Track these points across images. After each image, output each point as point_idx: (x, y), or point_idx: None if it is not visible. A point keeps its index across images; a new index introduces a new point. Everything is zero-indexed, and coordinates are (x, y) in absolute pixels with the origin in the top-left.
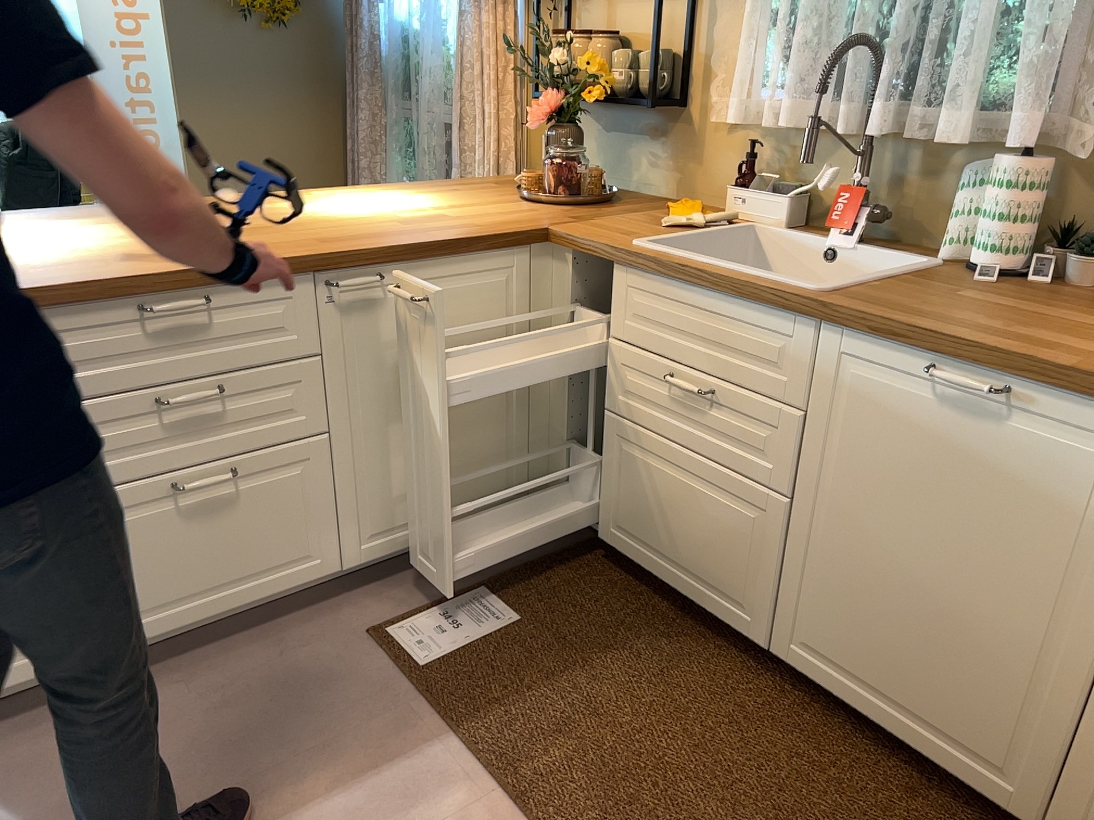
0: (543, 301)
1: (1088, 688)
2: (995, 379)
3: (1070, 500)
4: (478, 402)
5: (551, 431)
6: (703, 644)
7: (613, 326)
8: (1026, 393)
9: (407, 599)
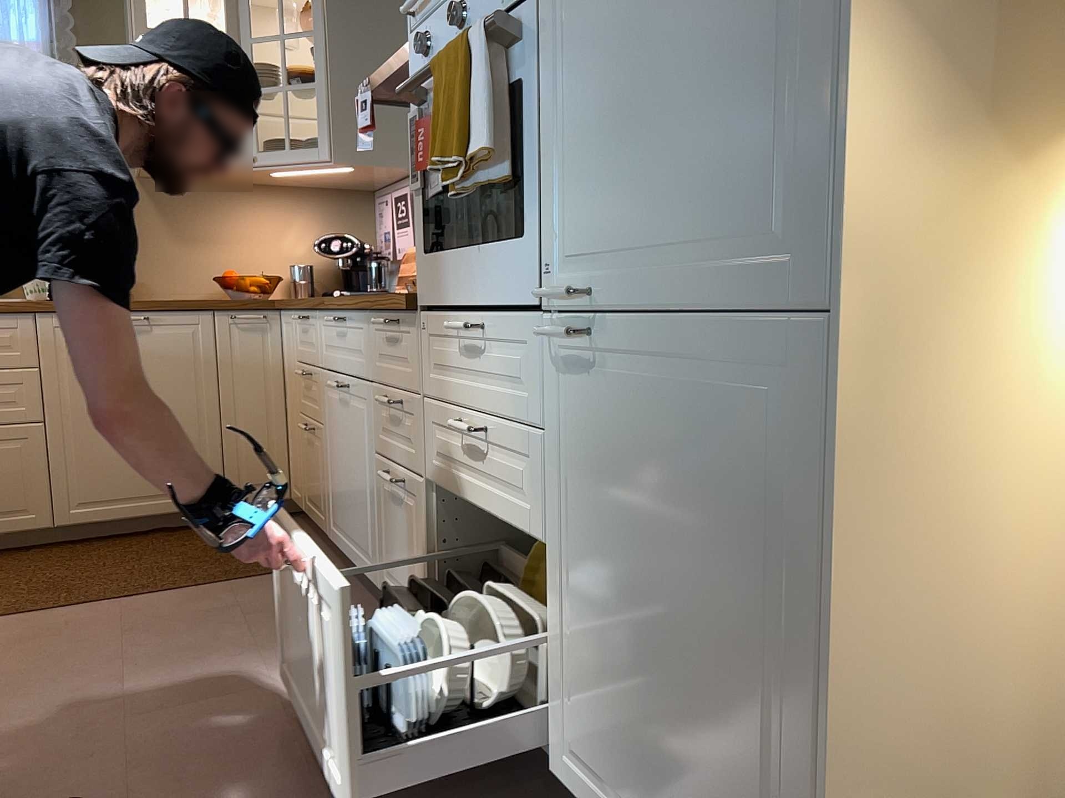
0: None
1: (219, 427)
2: (140, 315)
3: (186, 354)
4: None
5: None
6: (1, 560)
7: None
8: (155, 316)
9: None
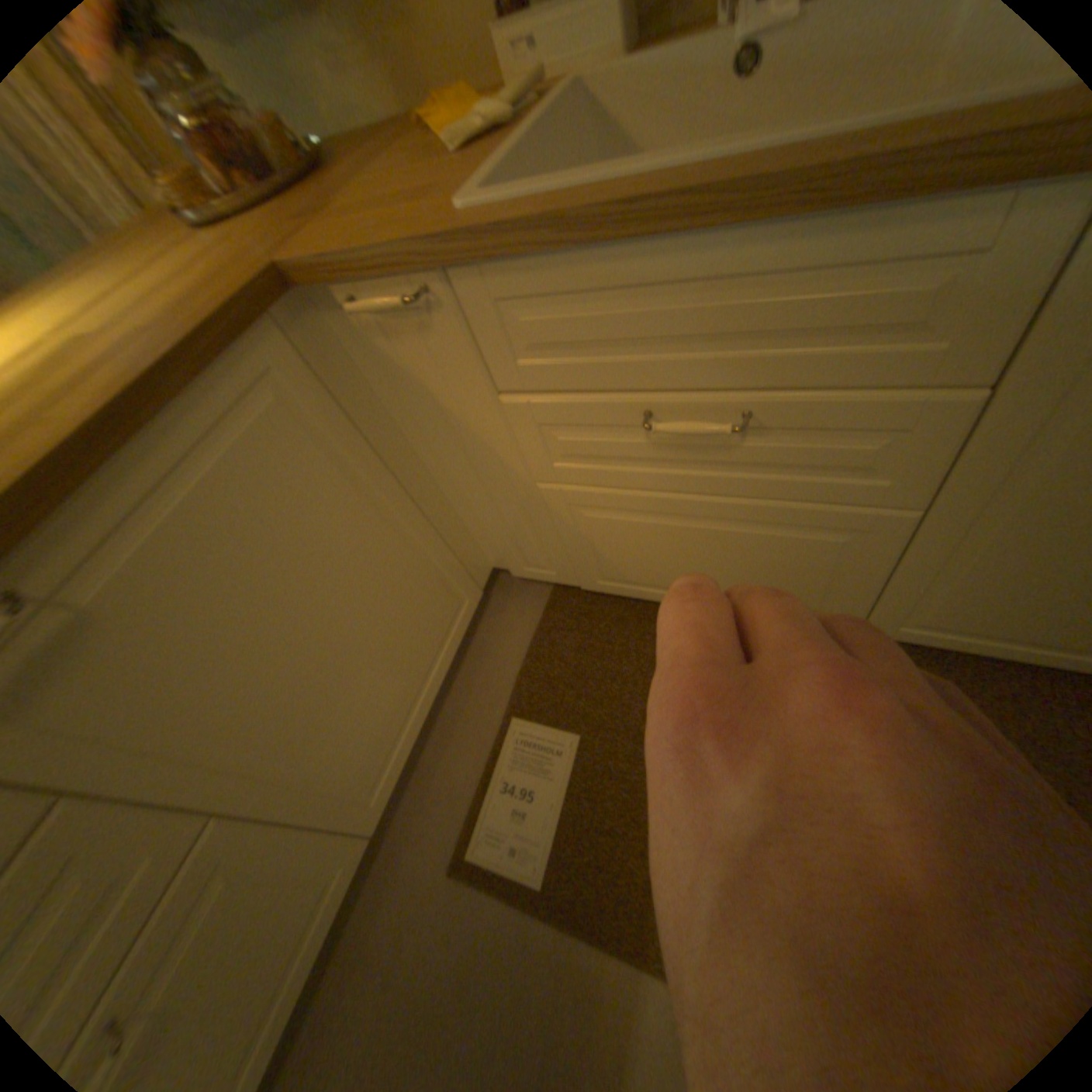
0: (356, 390)
1: None
2: None
3: None
4: (376, 573)
5: (464, 519)
6: None
7: (497, 381)
8: None
9: (454, 790)
